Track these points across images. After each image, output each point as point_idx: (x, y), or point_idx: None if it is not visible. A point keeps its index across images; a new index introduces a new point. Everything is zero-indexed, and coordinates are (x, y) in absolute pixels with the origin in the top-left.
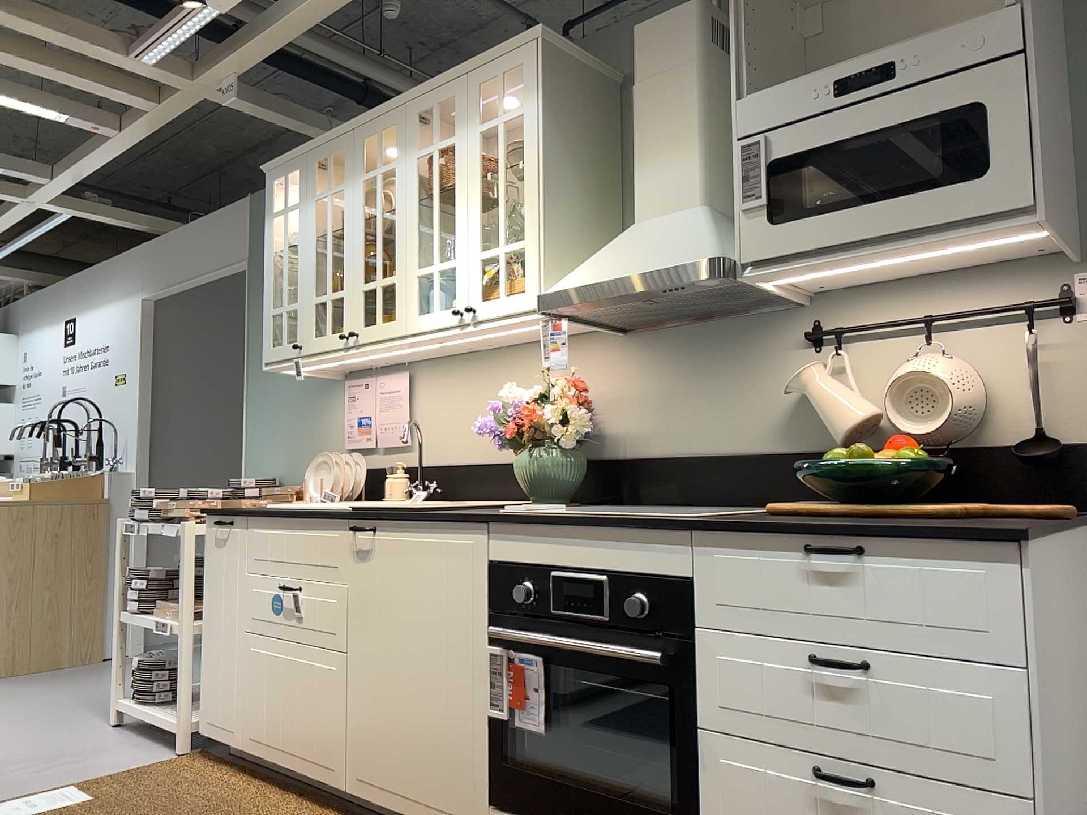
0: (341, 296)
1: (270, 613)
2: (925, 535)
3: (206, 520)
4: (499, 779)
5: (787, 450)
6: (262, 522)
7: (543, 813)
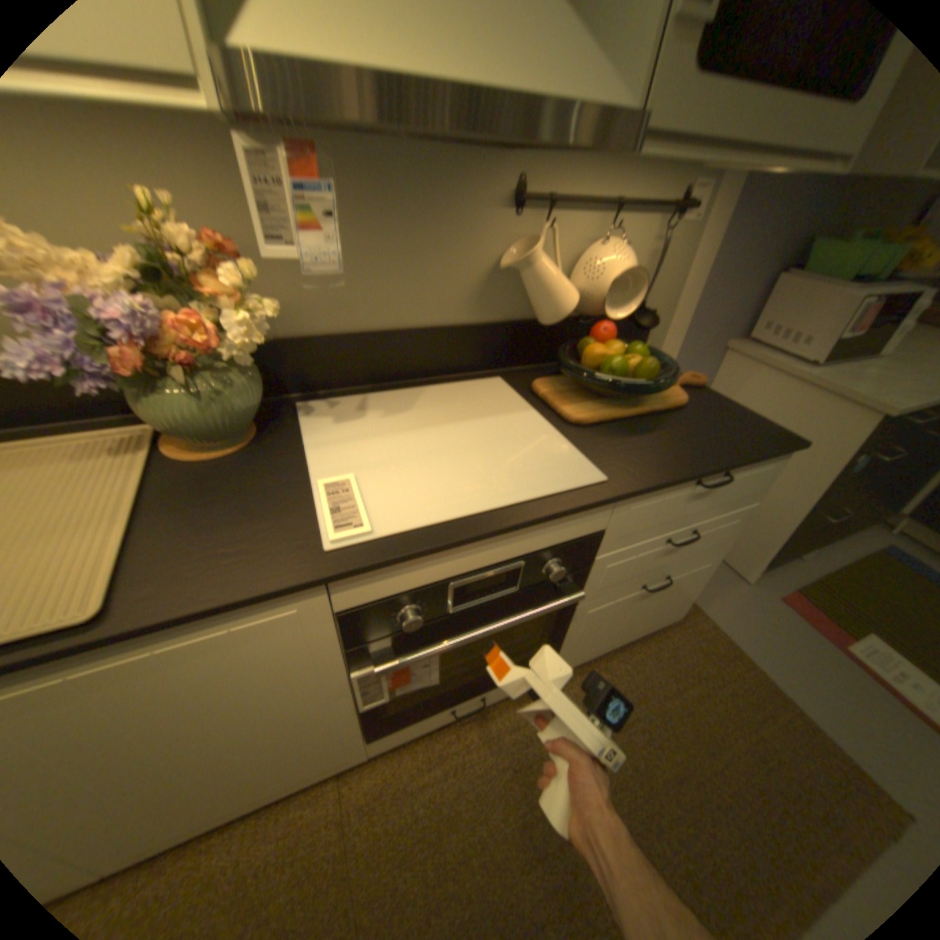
0: None
1: None
2: (770, 458)
3: None
4: (376, 727)
5: (477, 320)
6: None
7: (428, 713)
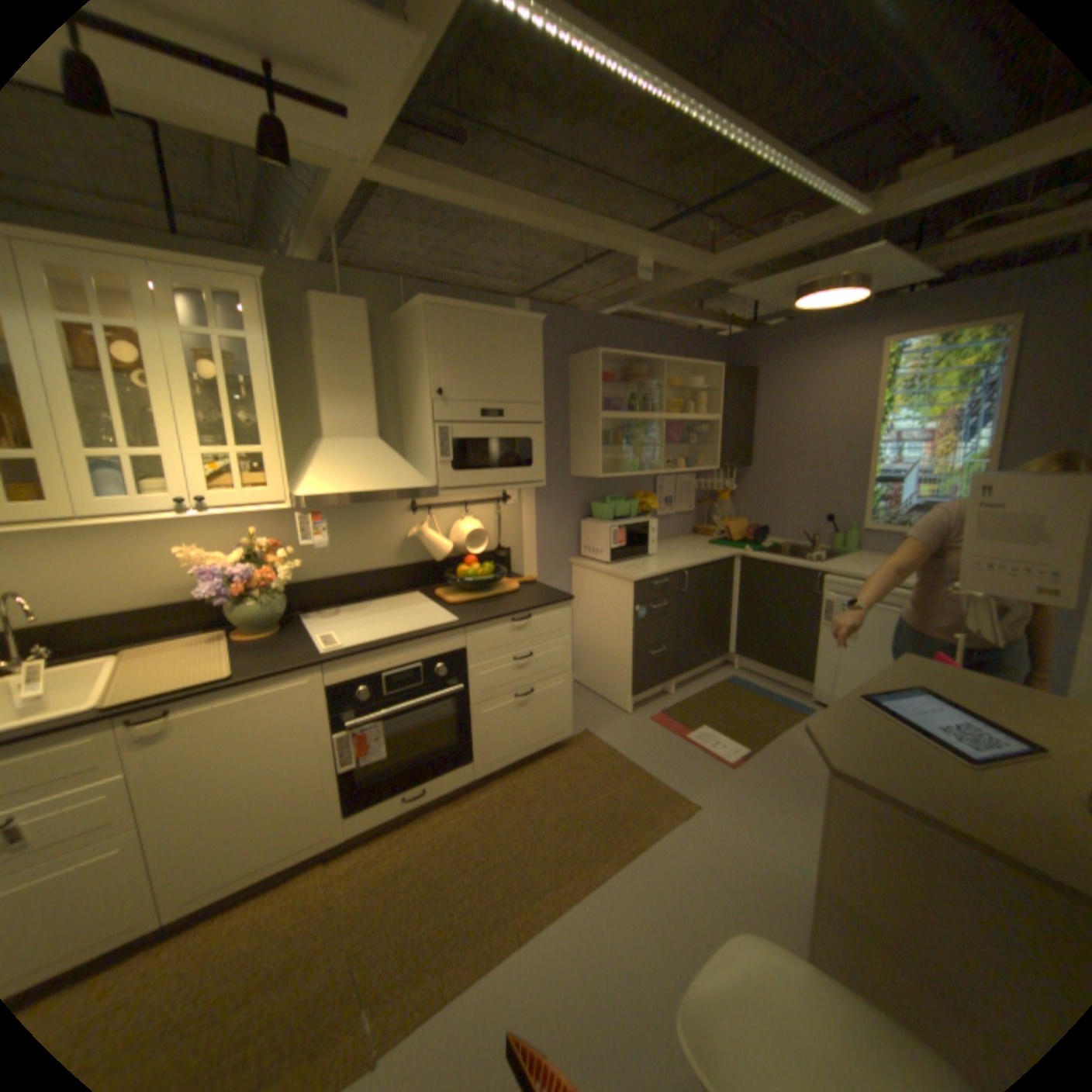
0: None
1: None
2: (550, 605)
3: None
4: (349, 801)
5: (402, 564)
6: None
7: (385, 795)
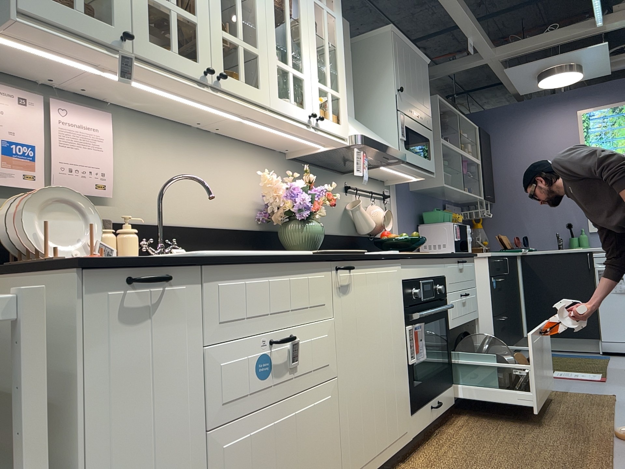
0: (192, 21)
1: (253, 382)
2: (471, 256)
3: (76, 281)
4: (413, 396)
5: (343, 234)
6: (229, 273)
7: (425, 398)
